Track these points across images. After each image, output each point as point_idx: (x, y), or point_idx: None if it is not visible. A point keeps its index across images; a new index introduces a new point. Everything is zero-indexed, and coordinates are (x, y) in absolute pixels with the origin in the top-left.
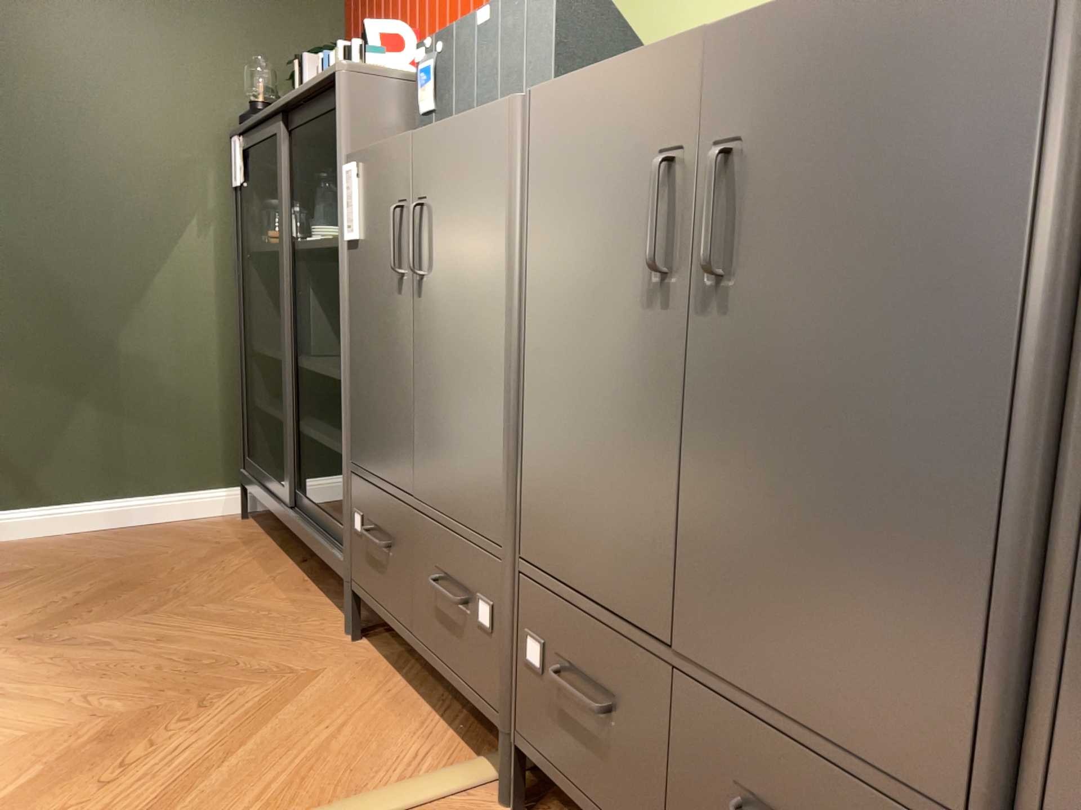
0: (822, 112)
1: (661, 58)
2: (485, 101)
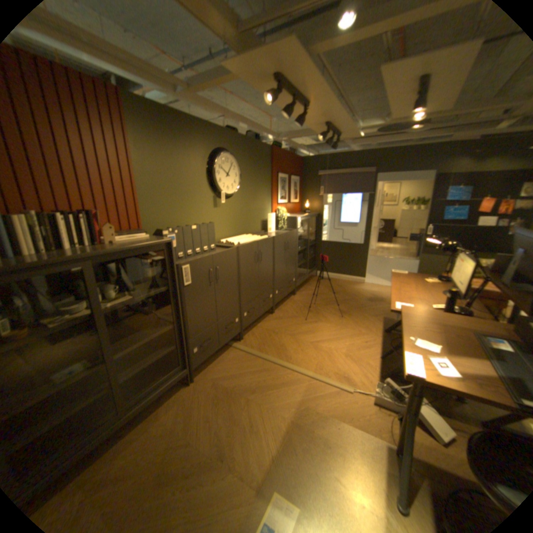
0: (264, 248)
1: (254, 244)
2: (197, 245)
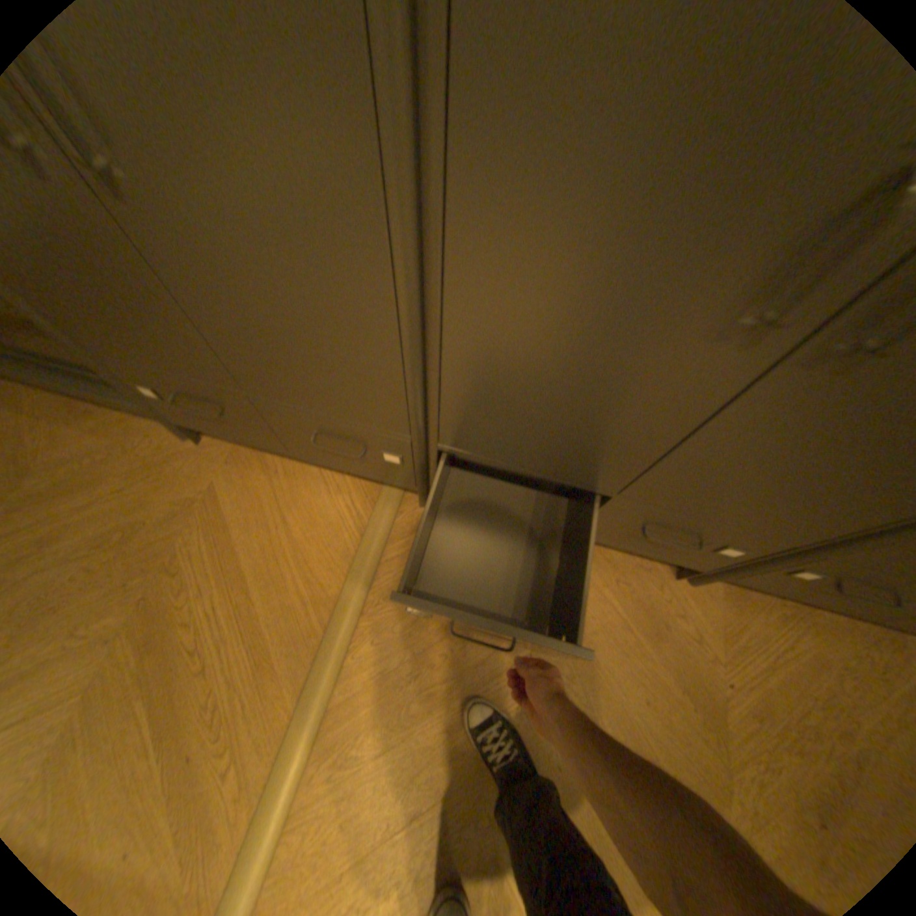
0: None
1: None
2: None
